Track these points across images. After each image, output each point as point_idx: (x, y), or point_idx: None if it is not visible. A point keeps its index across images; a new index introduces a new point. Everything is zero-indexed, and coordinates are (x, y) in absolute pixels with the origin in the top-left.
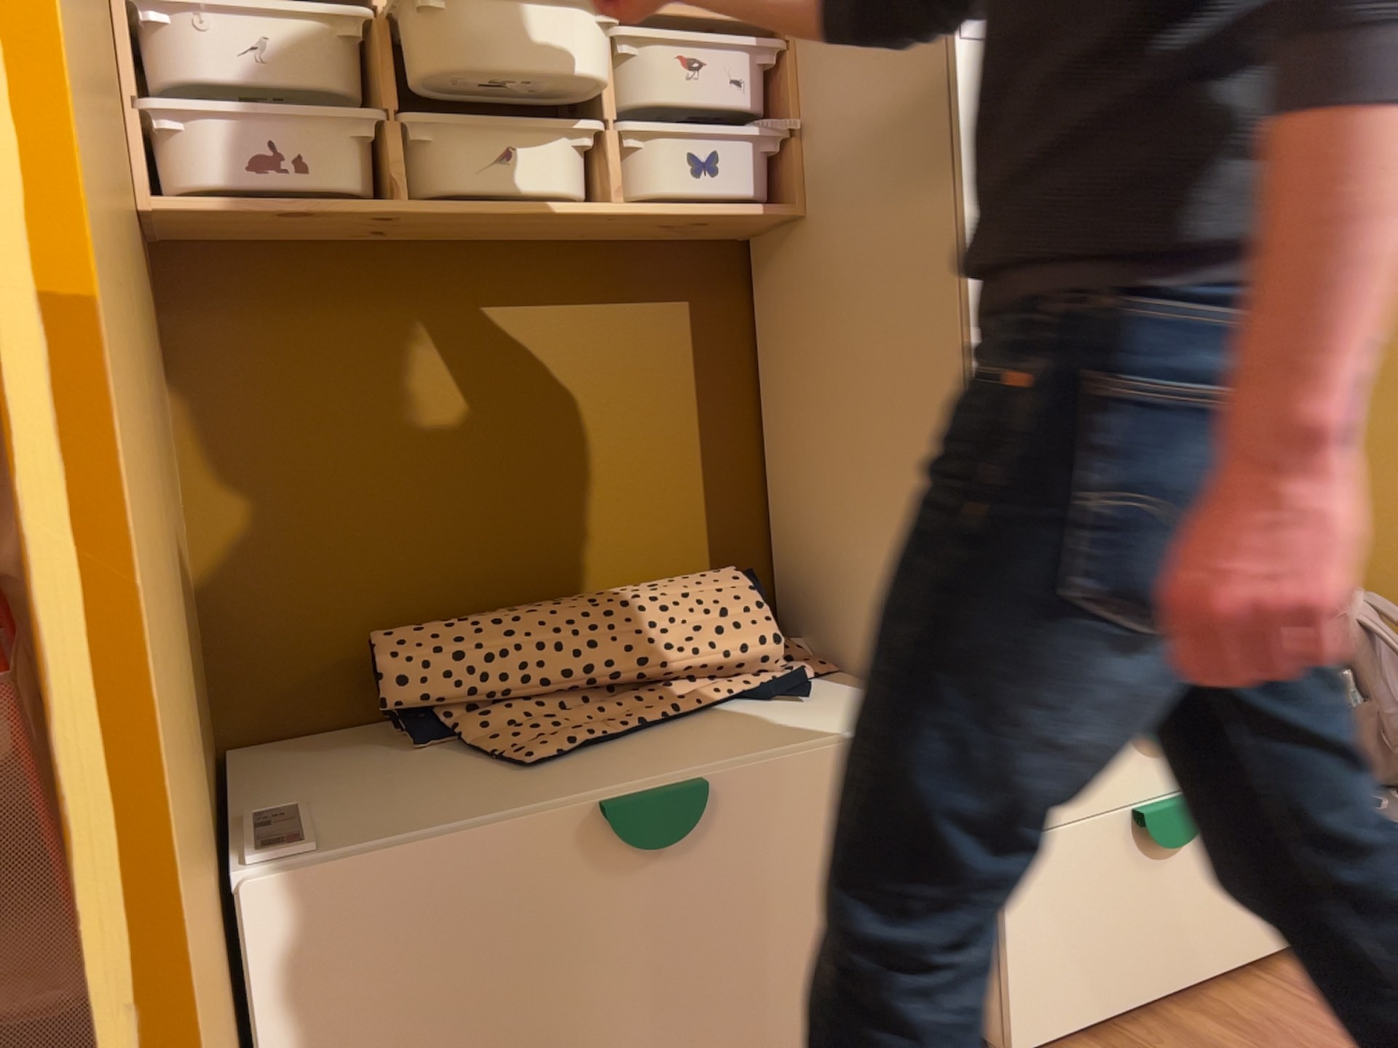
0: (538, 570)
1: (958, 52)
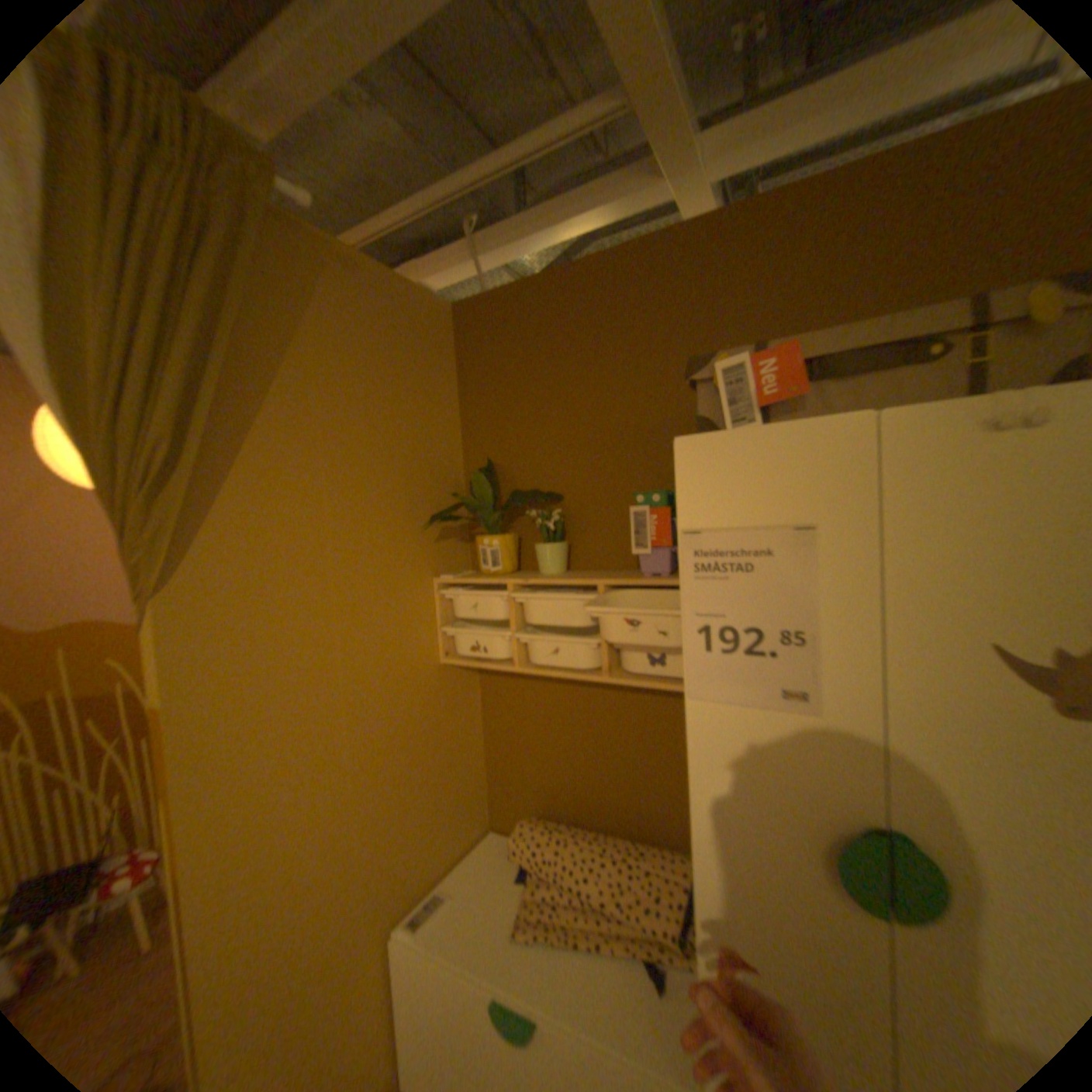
0: (604, 811)
1: (688, 702)
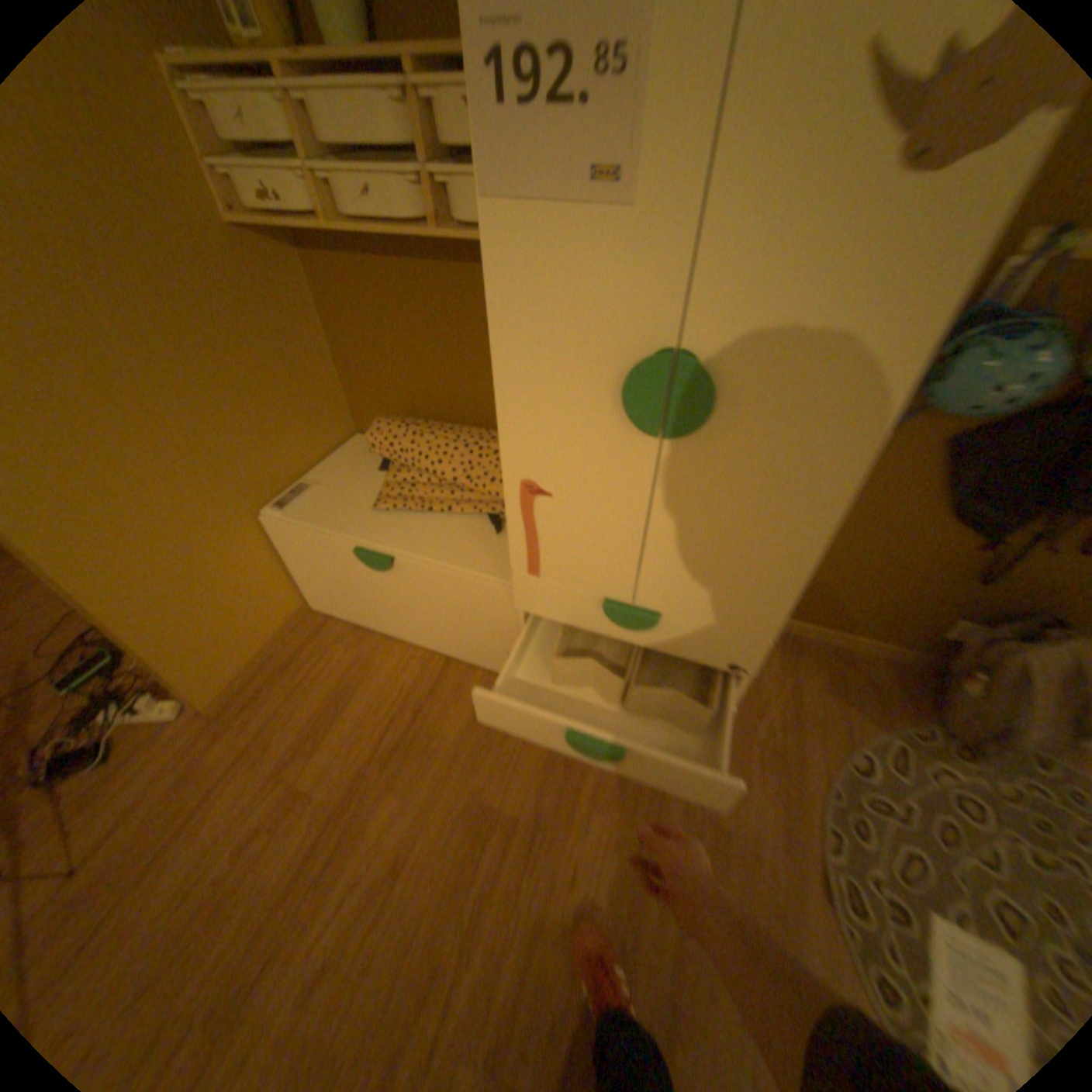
0: (462, 405)
1: (482, 208)
